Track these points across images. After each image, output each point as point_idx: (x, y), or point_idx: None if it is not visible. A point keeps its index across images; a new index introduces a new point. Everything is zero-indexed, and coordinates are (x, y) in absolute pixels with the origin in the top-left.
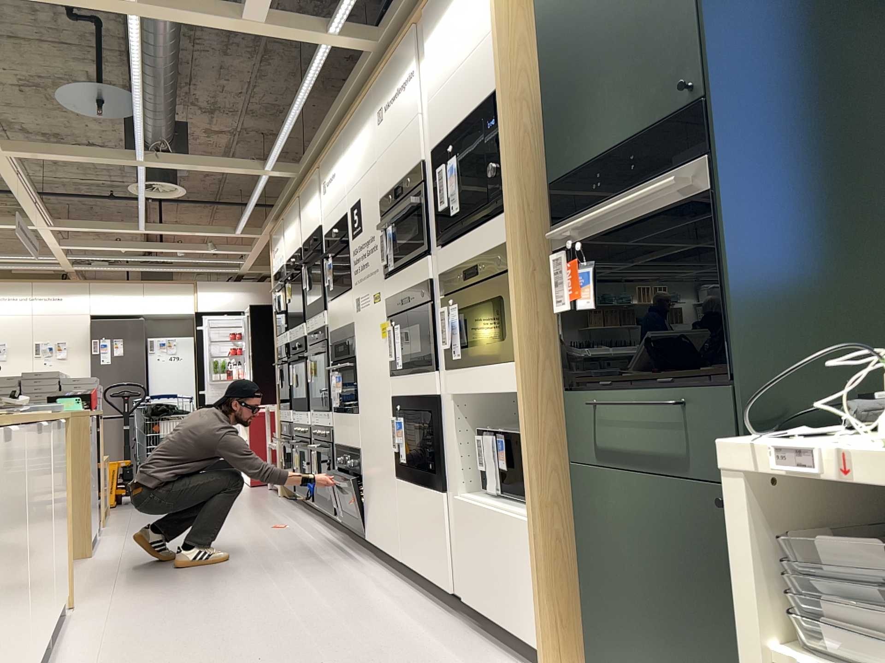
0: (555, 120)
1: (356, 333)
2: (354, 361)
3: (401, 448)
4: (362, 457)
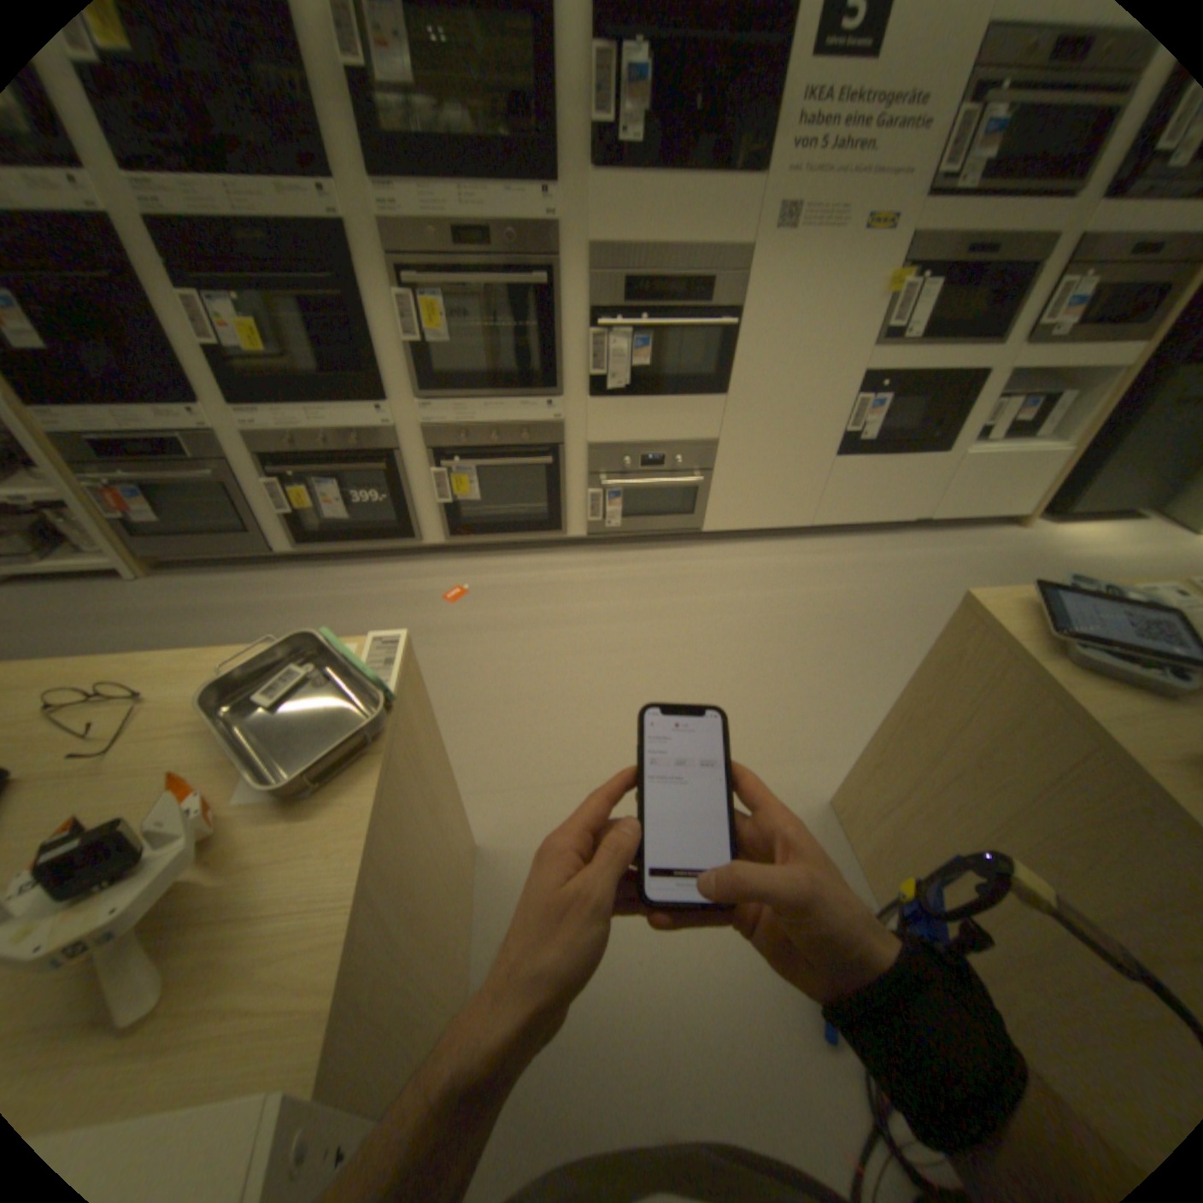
0: None
1: (761, 269)
2: (733, 314)
3: (869, 423)
4: (719, 448)
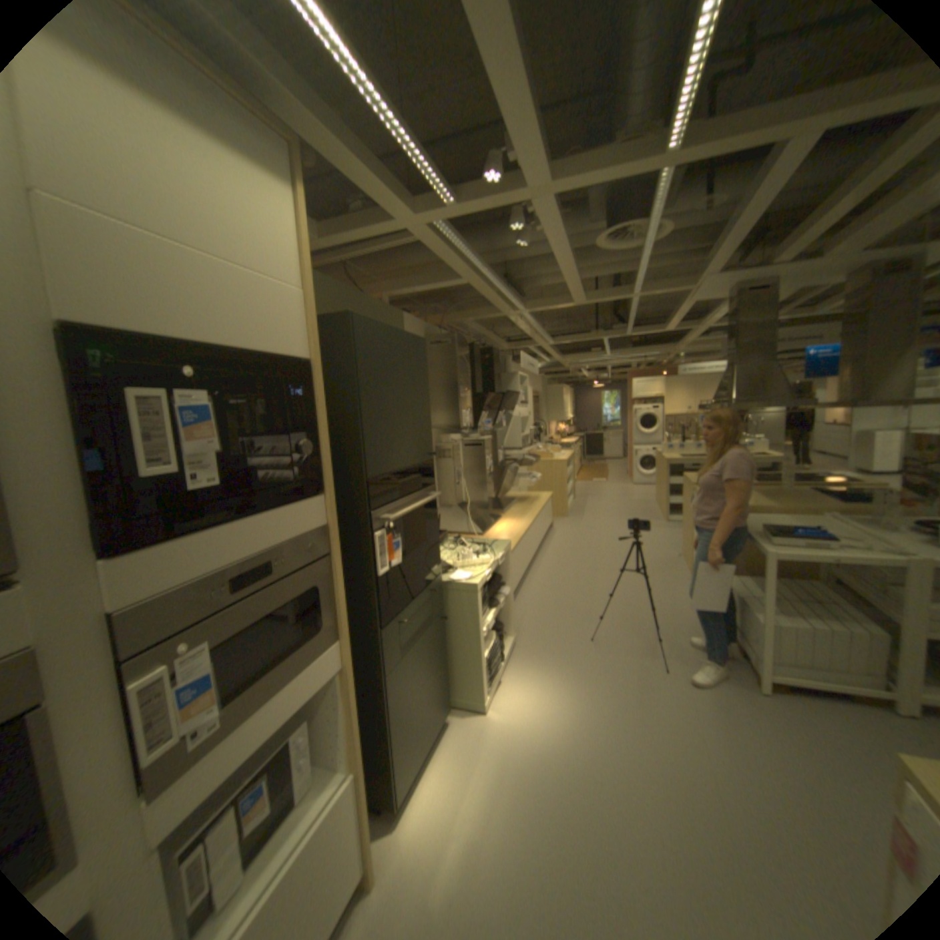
0: (370, 432)
1: None
2: None
3: None
4: None
